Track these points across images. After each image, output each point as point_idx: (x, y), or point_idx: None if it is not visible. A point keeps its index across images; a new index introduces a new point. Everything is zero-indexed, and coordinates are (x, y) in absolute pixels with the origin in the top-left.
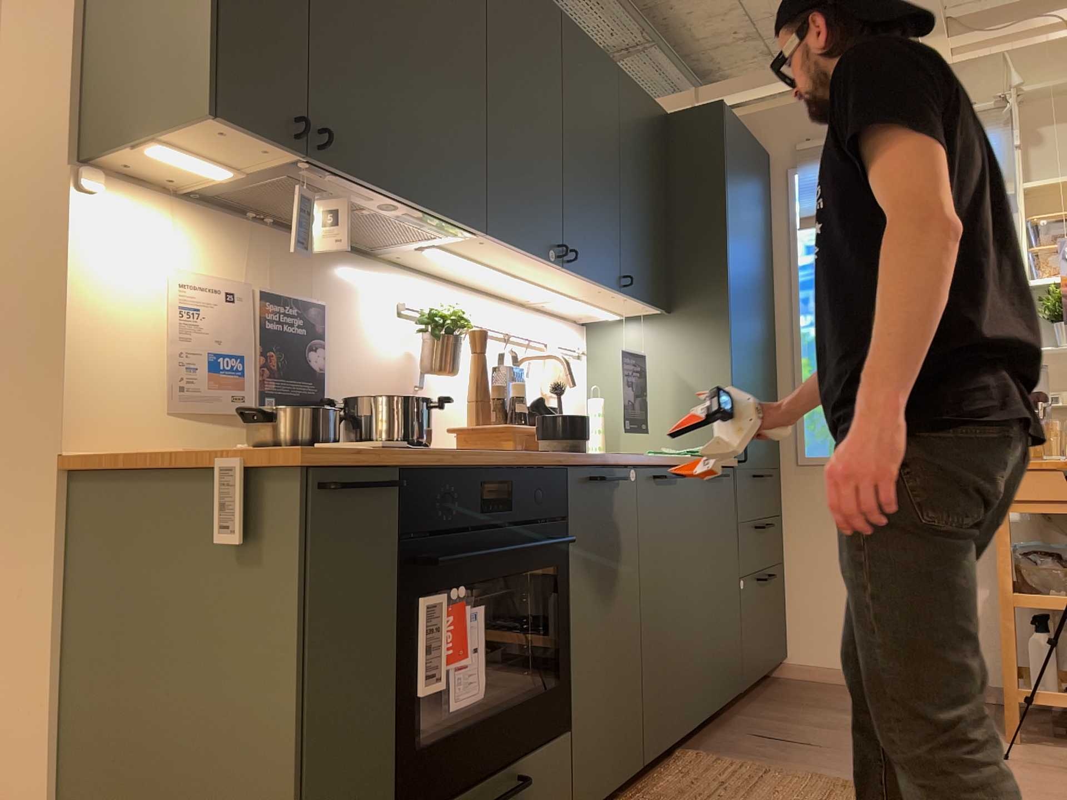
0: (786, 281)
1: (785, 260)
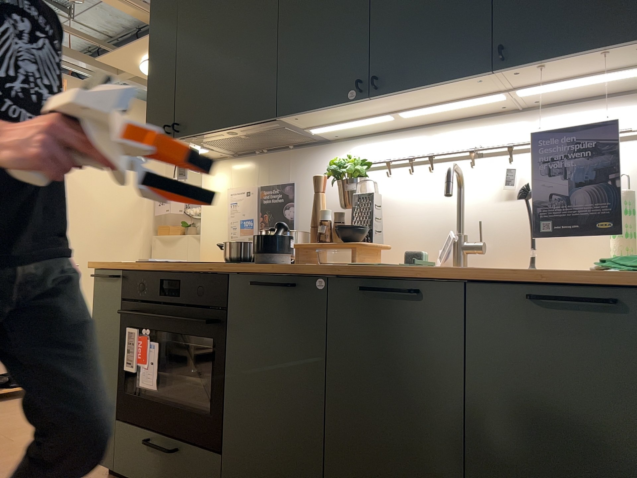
0: None
1: None
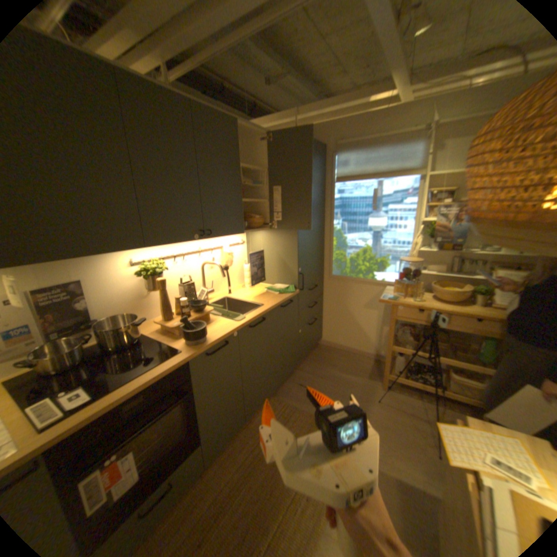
0: (330, 204)
1: (330, 195)
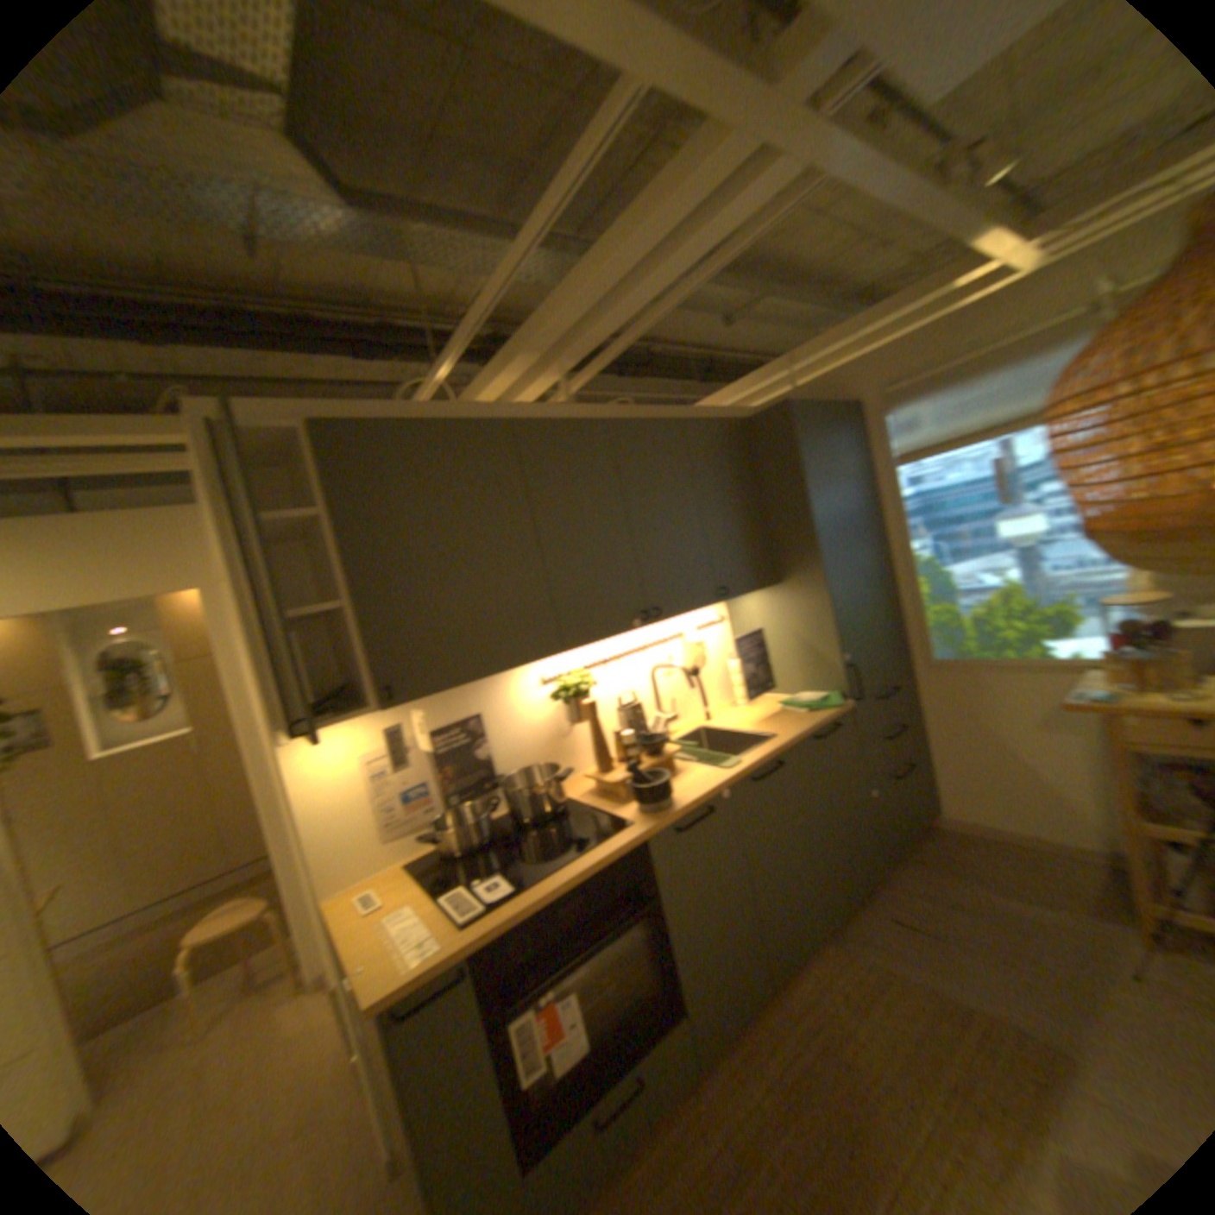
0: (895, 512)
1: (891, 492)
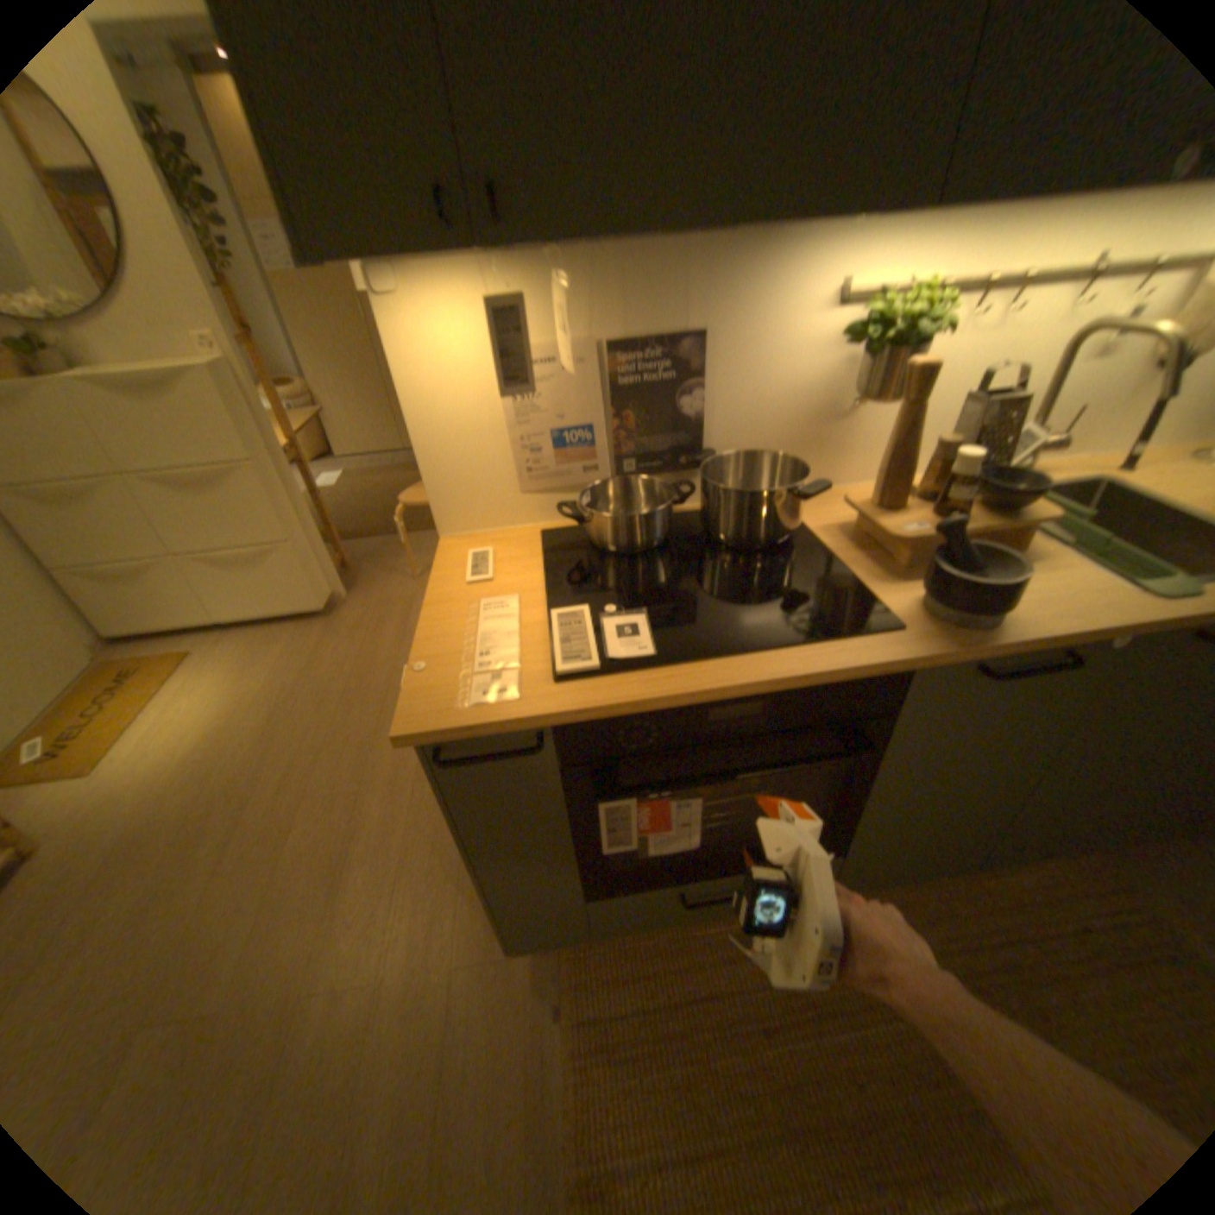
0: None
1: None
